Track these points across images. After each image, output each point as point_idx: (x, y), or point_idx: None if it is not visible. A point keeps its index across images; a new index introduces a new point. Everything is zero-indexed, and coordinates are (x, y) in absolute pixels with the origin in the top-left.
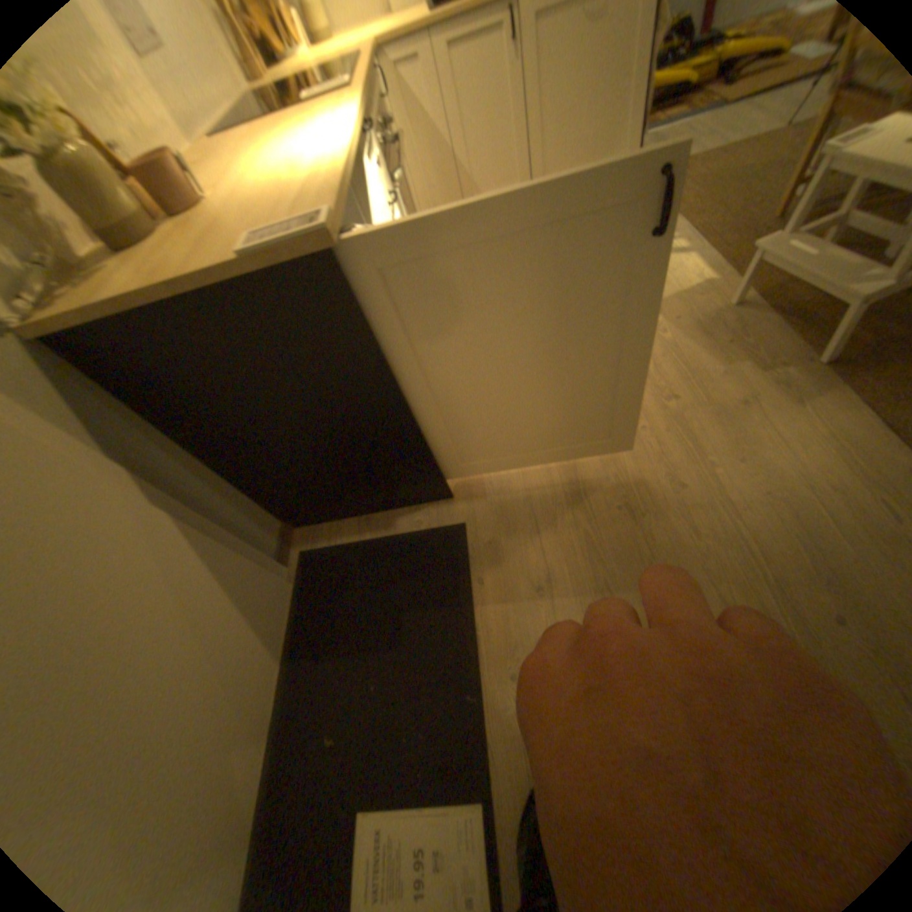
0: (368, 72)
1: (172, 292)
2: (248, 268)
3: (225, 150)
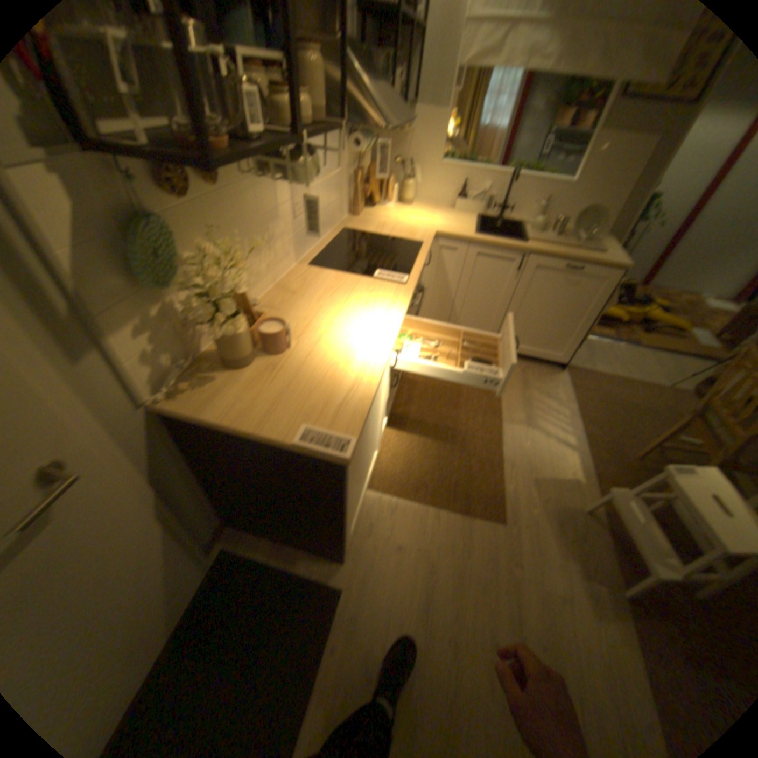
0: (421, 269)
1: (246, 438)
2: (295, 451)
3: (315, 295)
